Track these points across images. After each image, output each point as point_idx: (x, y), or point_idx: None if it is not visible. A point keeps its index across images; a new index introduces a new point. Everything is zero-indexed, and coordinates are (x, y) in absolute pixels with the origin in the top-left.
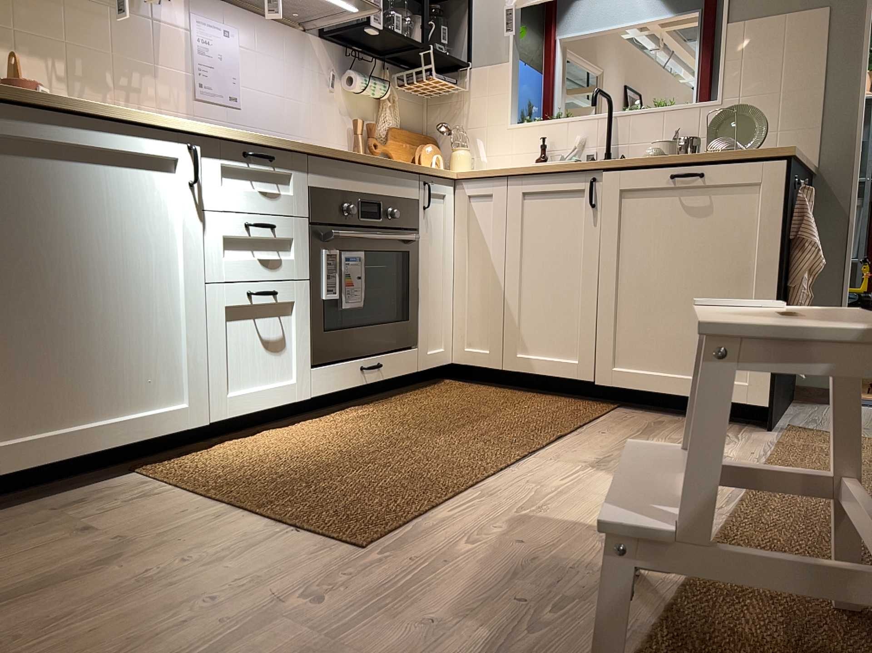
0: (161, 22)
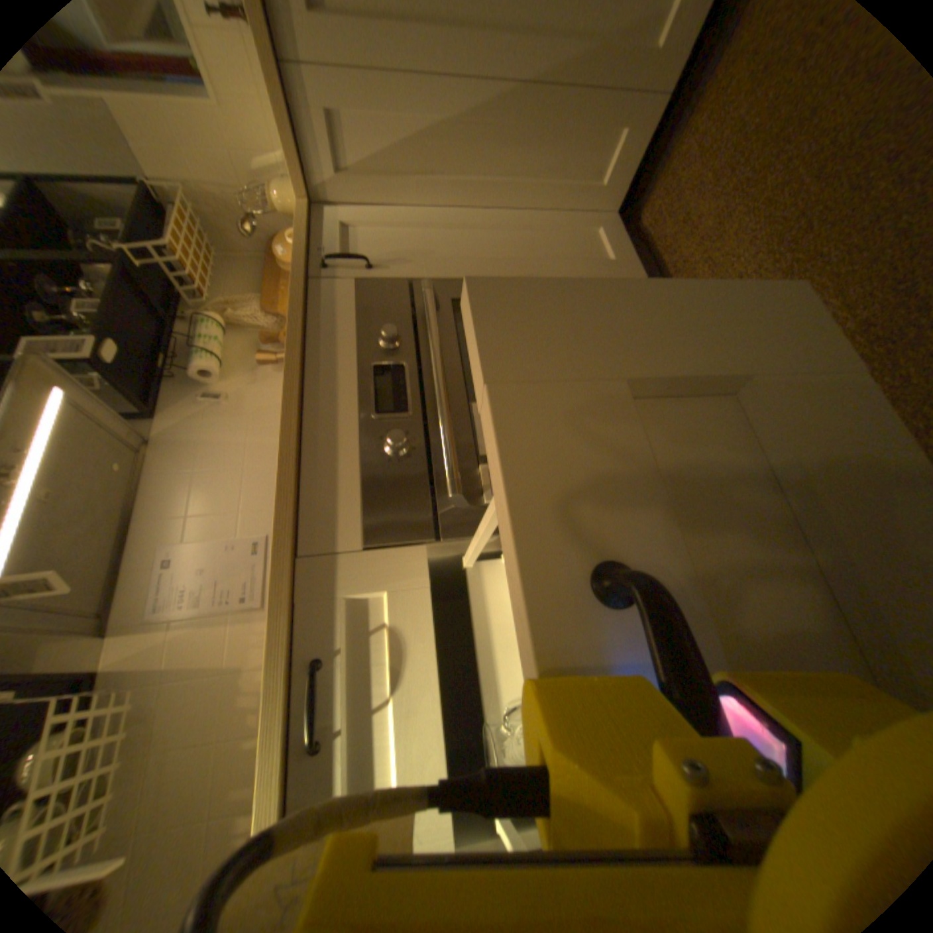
0: (157, 669)
